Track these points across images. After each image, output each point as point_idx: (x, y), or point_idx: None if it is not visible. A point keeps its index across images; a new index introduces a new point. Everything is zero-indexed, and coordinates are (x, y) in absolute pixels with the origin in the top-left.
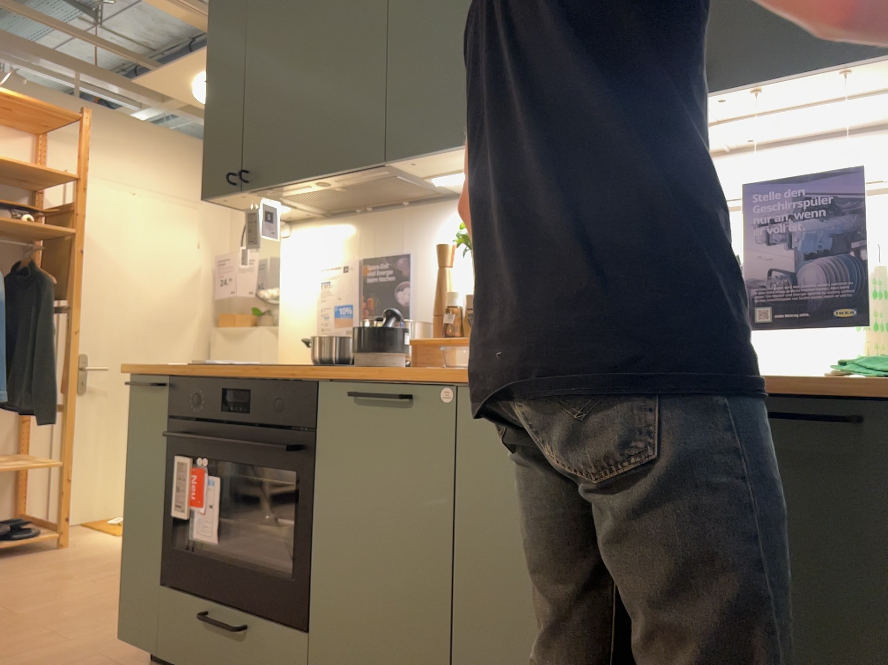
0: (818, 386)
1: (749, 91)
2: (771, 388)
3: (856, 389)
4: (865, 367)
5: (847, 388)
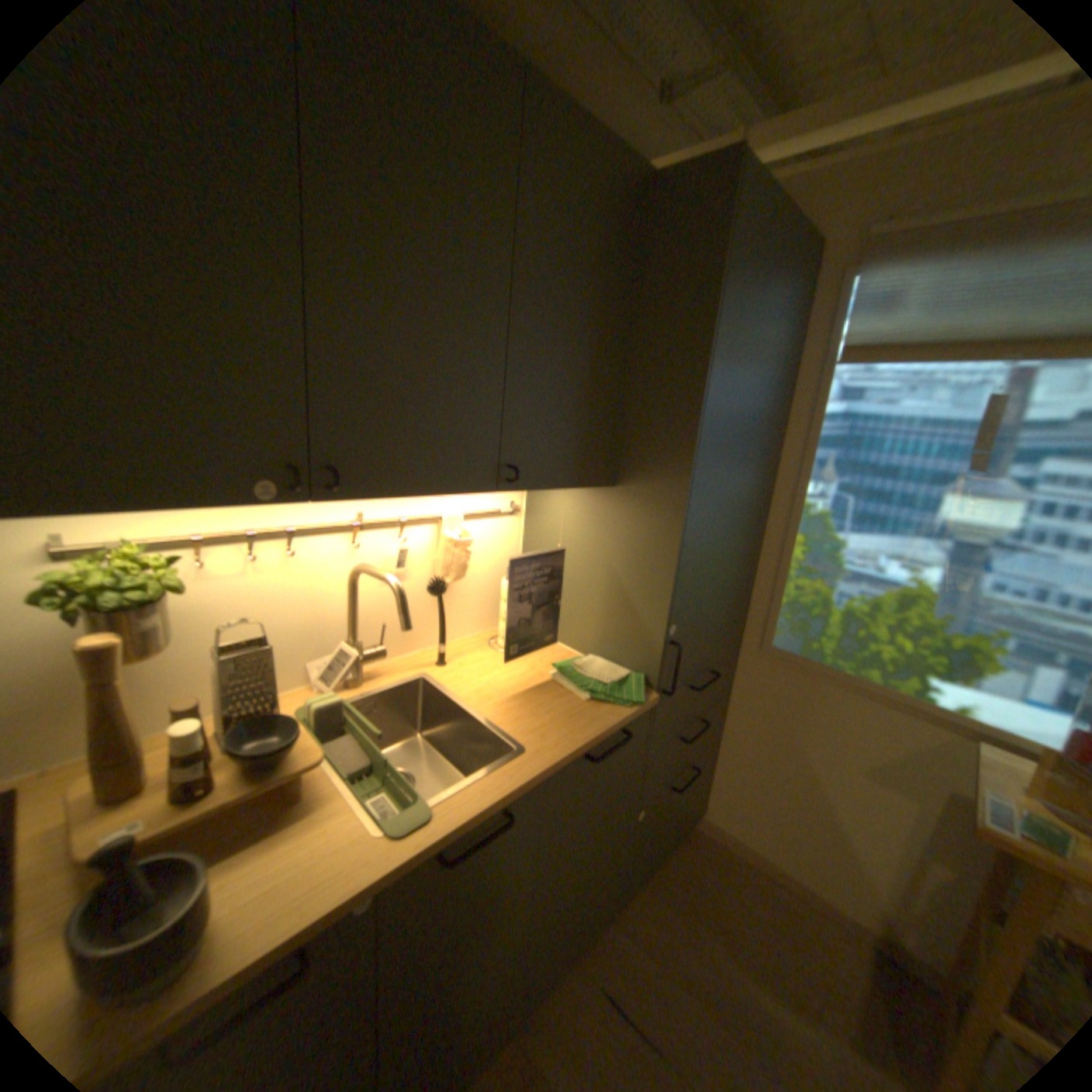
0: (607, 722)
1: (524, 489)
2: (601, 739)
3: (620, 717)
4: (608, 696)
5: (627, 723)
